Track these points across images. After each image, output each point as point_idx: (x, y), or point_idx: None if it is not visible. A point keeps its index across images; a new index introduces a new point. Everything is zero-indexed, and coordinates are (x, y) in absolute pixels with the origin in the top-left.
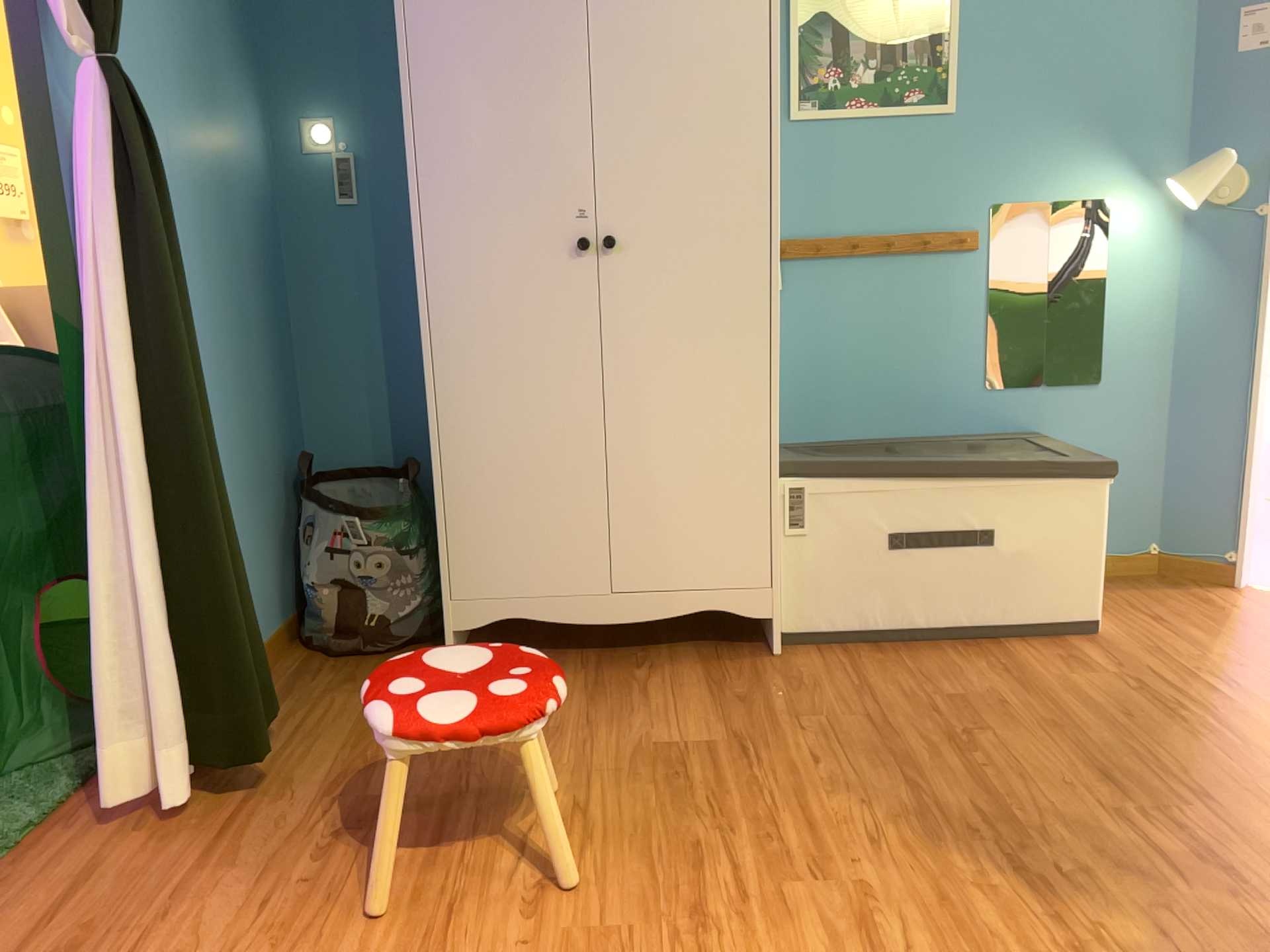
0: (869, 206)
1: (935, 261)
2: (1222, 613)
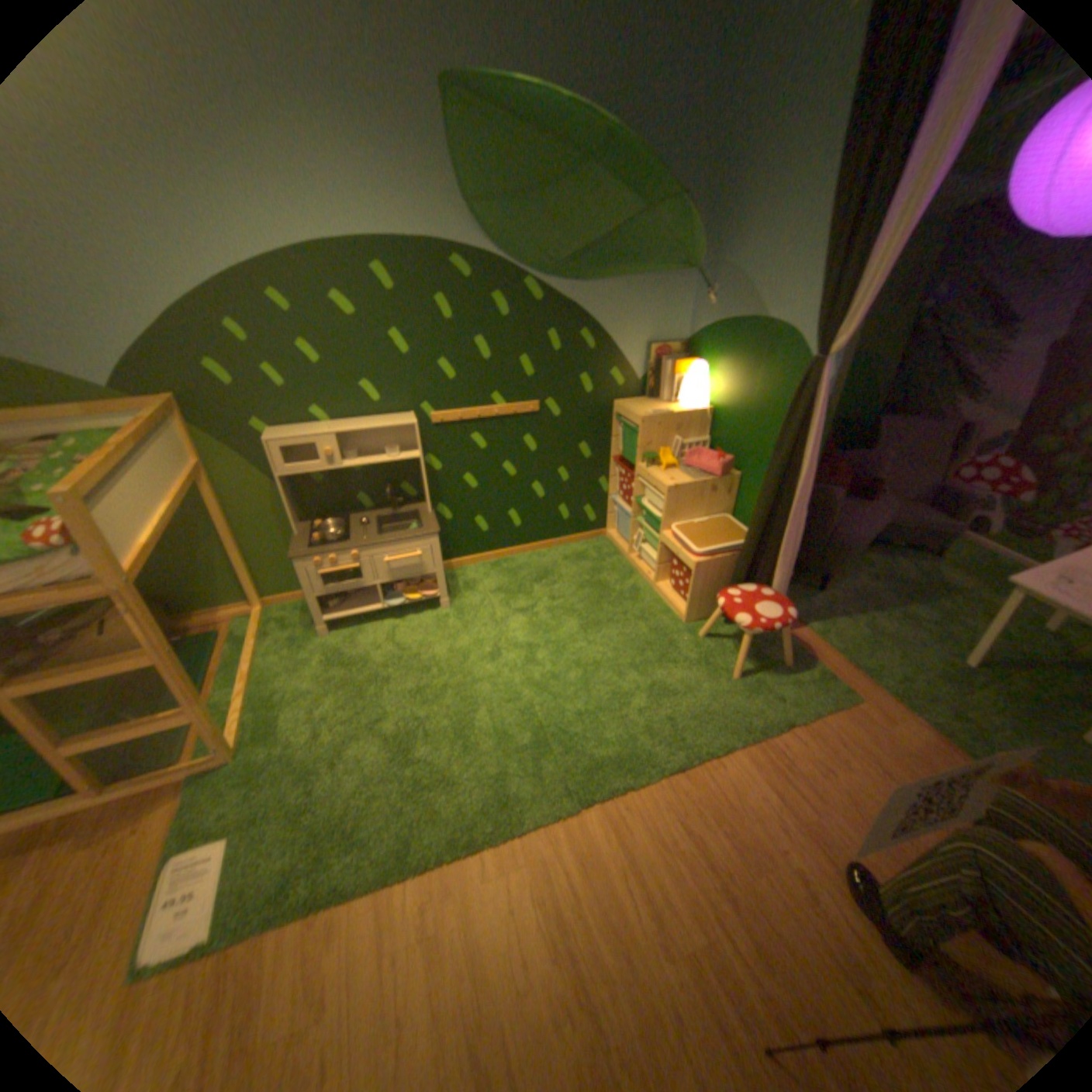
0: None
1: None
2: None
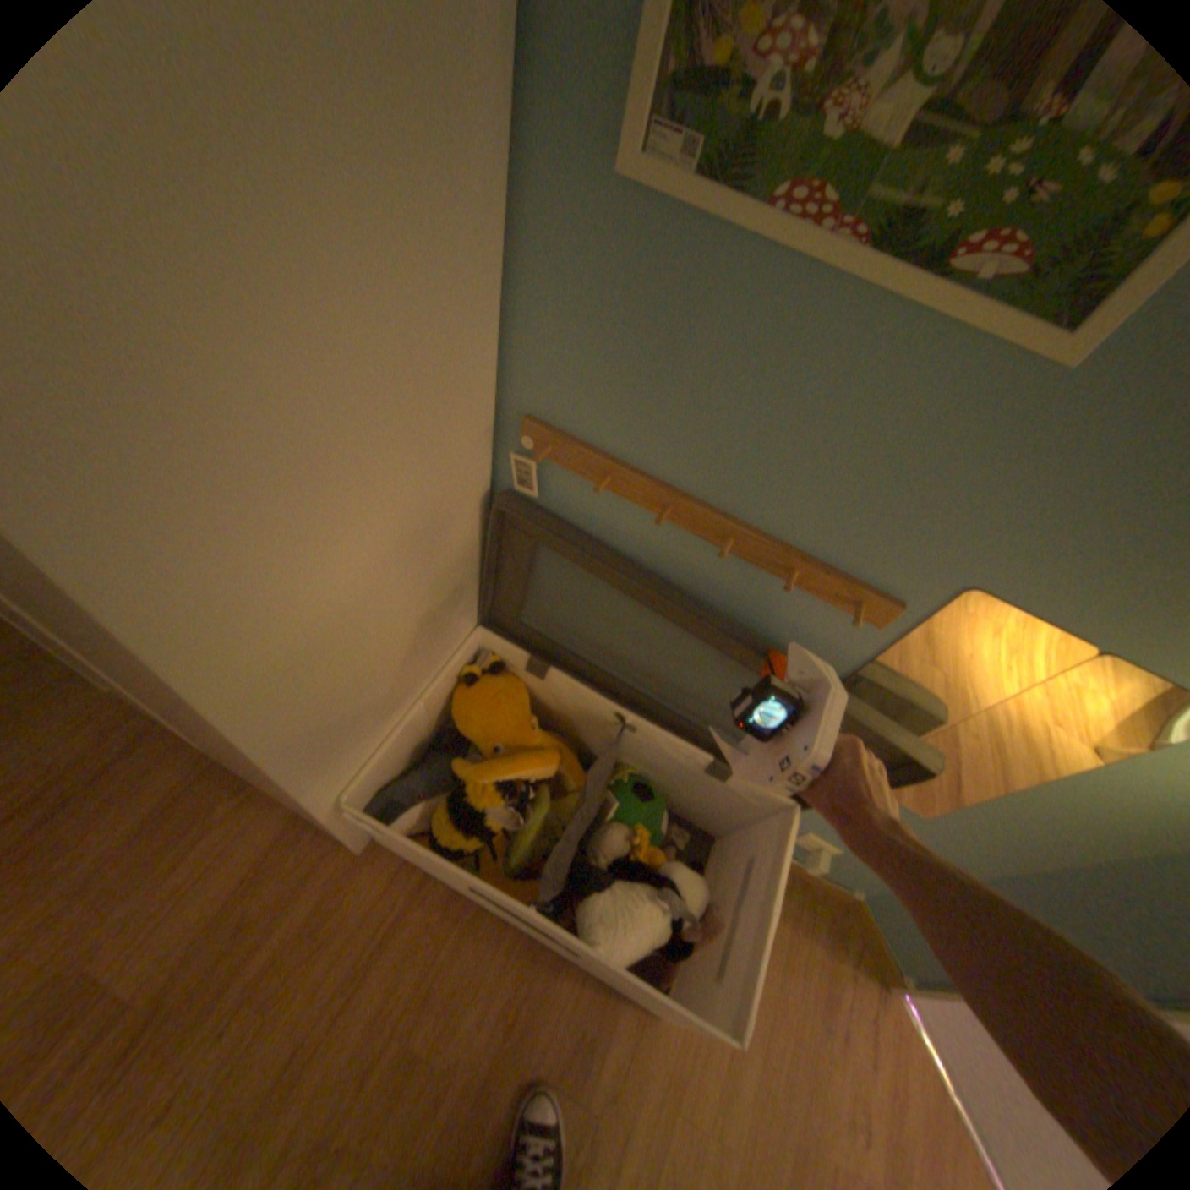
0: (732, 458)
1: (800, 596)
2: (828, 1043)
